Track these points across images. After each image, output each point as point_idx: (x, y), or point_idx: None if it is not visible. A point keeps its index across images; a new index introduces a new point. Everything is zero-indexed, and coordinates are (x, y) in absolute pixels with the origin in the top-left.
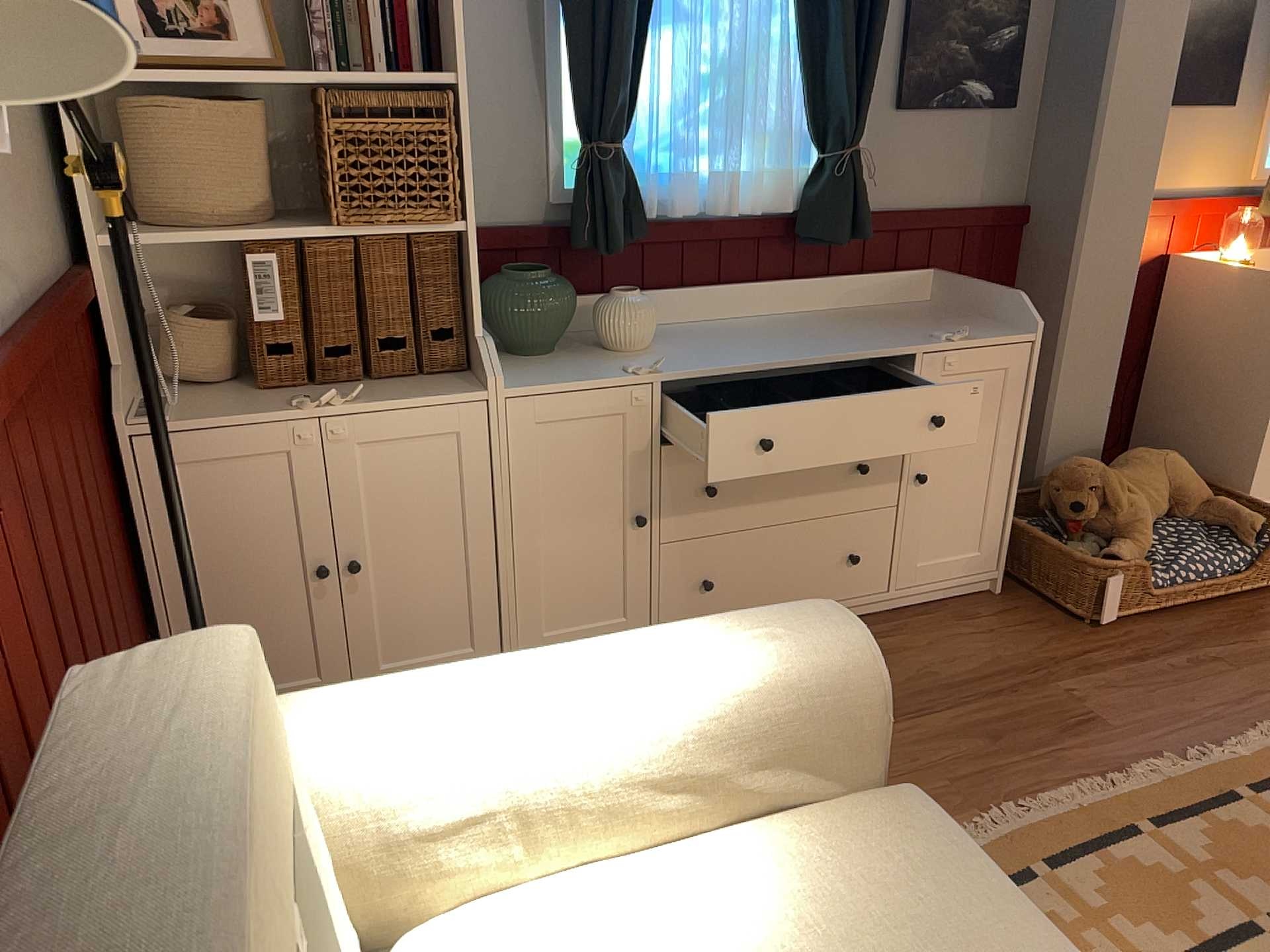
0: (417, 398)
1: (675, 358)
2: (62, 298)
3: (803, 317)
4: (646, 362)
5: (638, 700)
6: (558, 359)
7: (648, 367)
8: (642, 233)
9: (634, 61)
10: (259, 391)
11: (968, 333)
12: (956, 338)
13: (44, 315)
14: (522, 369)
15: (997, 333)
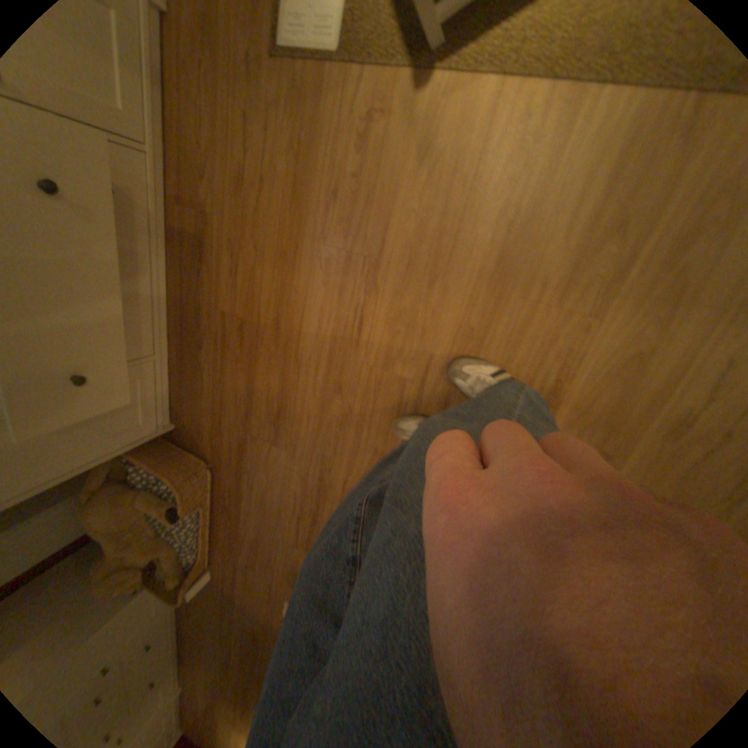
0: None
1: None
2: None
3: None
4: None
5: None
6: None
7: None
8: None
9: None
10: None
11: None
12: None
13: None
14: None
15: None
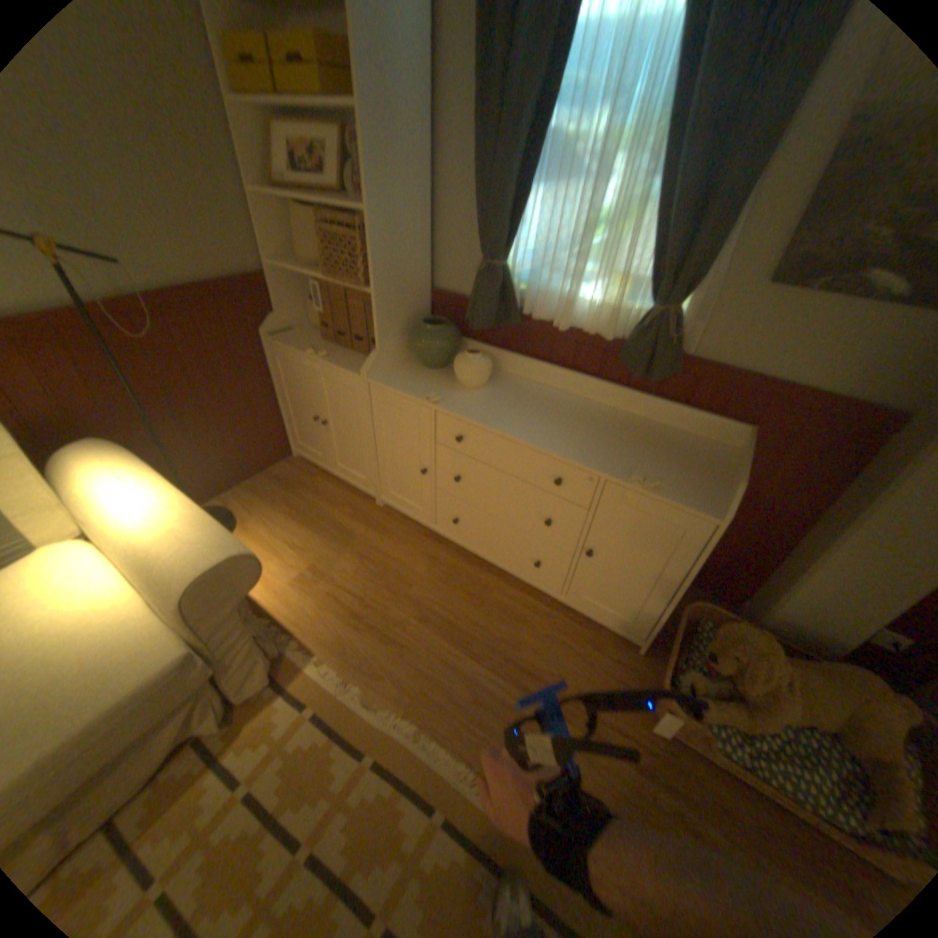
0: (344, 366)
1: (467, 401)
2: (210, 280)
3: (611, 414)
4: (436, 396)
5: (123, 529)
6: (430, 374)
7: (440, 399)
8: (519, 321)
9: (517, 205)
10: (322, 337)
11: (653, 486)
12: (645, 484)
13: (175, 287)
14: (404, 372)
15: (695, 500)
